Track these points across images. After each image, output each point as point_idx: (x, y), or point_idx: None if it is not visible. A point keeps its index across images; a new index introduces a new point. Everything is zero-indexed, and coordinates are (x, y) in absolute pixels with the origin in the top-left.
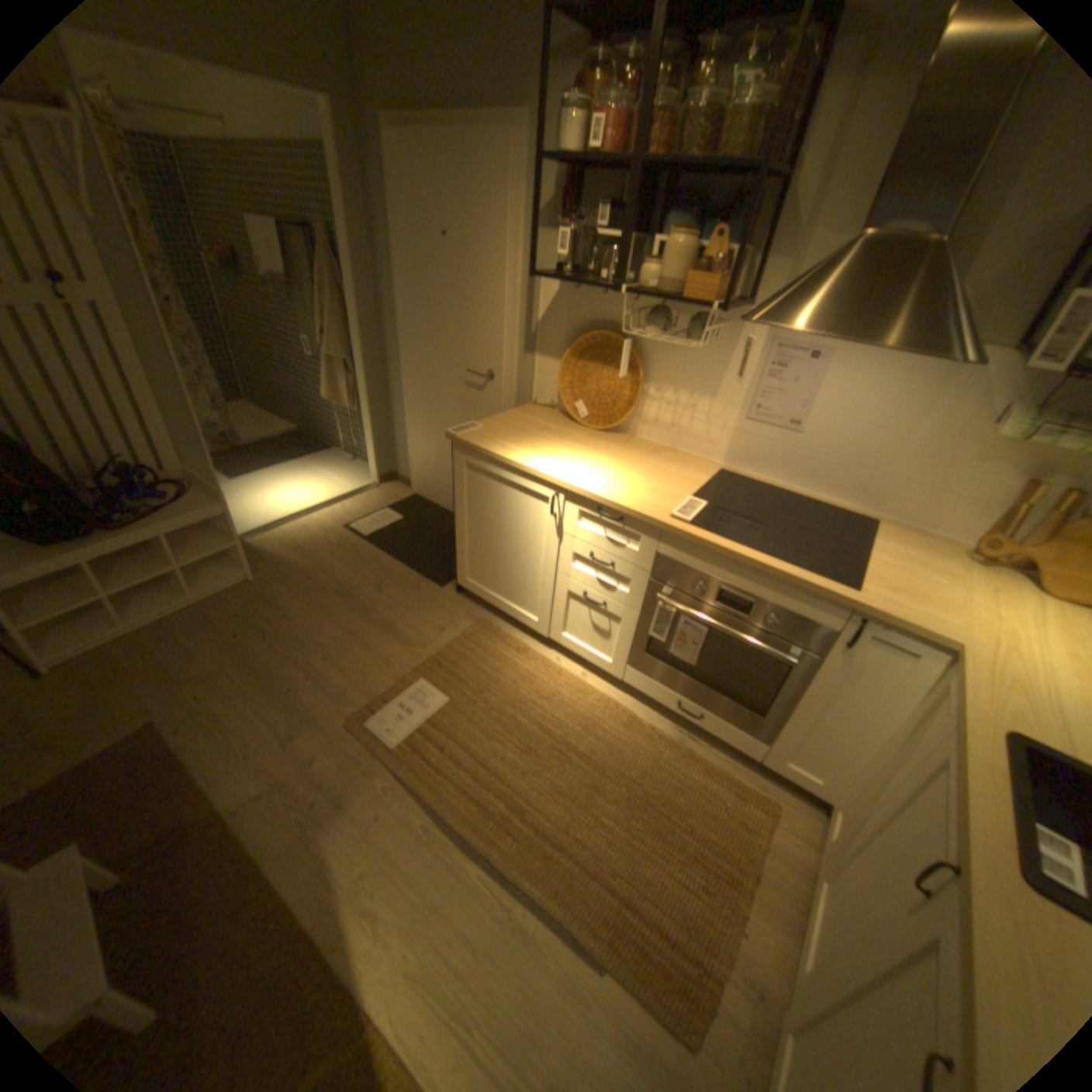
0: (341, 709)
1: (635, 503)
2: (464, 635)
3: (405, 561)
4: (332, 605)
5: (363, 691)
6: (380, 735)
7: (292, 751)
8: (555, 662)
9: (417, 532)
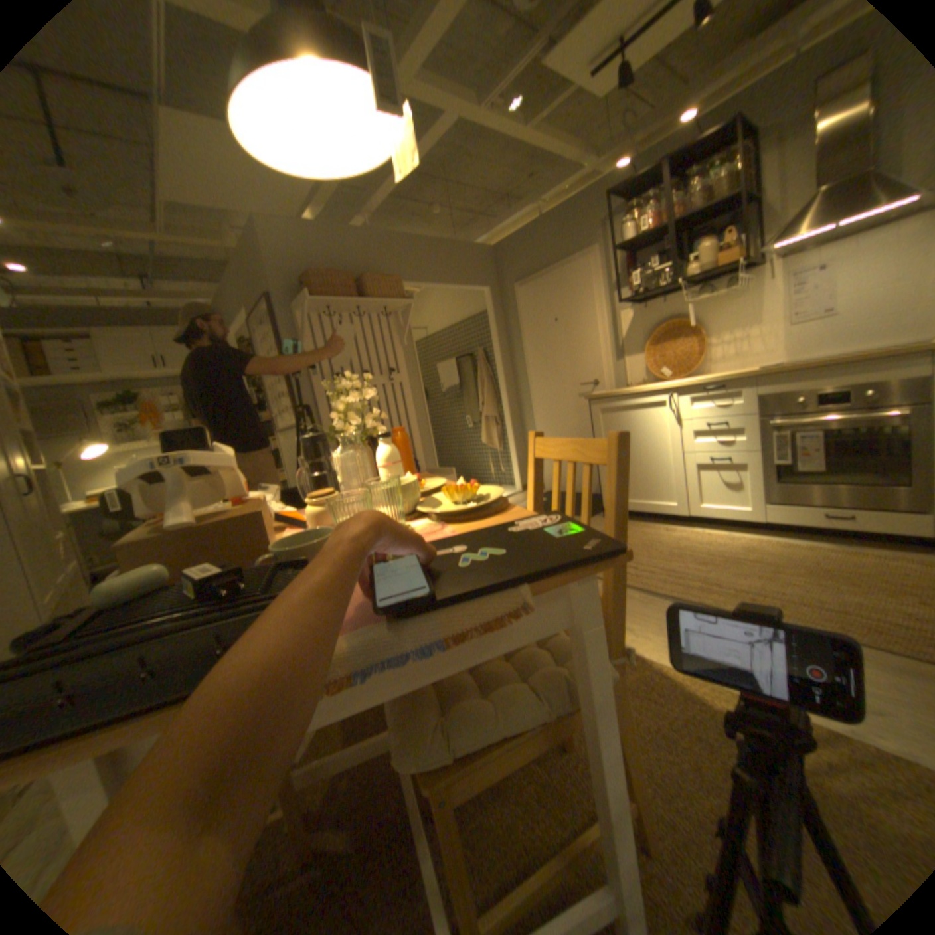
0: None
1: (729, 374)
2: None
3: None
4: None
5: None
6: None
7: None
8: (700, 532)
9: None
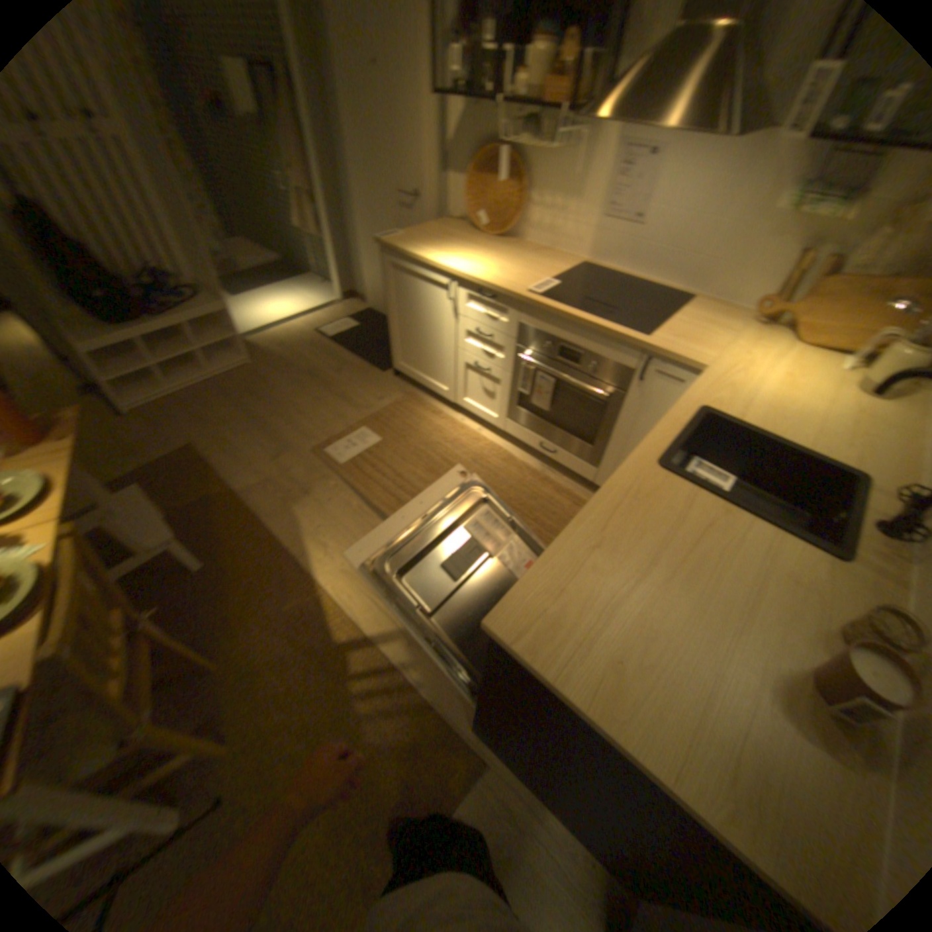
0: (307, 443)
1: (502, 283)
2: (394, 402)
3: (355, 354)
4: (302, 382)
5: (322, 433)
6: (331, 458)
7: (275, 463)
8: (458, 421)
9: (366, 335)
